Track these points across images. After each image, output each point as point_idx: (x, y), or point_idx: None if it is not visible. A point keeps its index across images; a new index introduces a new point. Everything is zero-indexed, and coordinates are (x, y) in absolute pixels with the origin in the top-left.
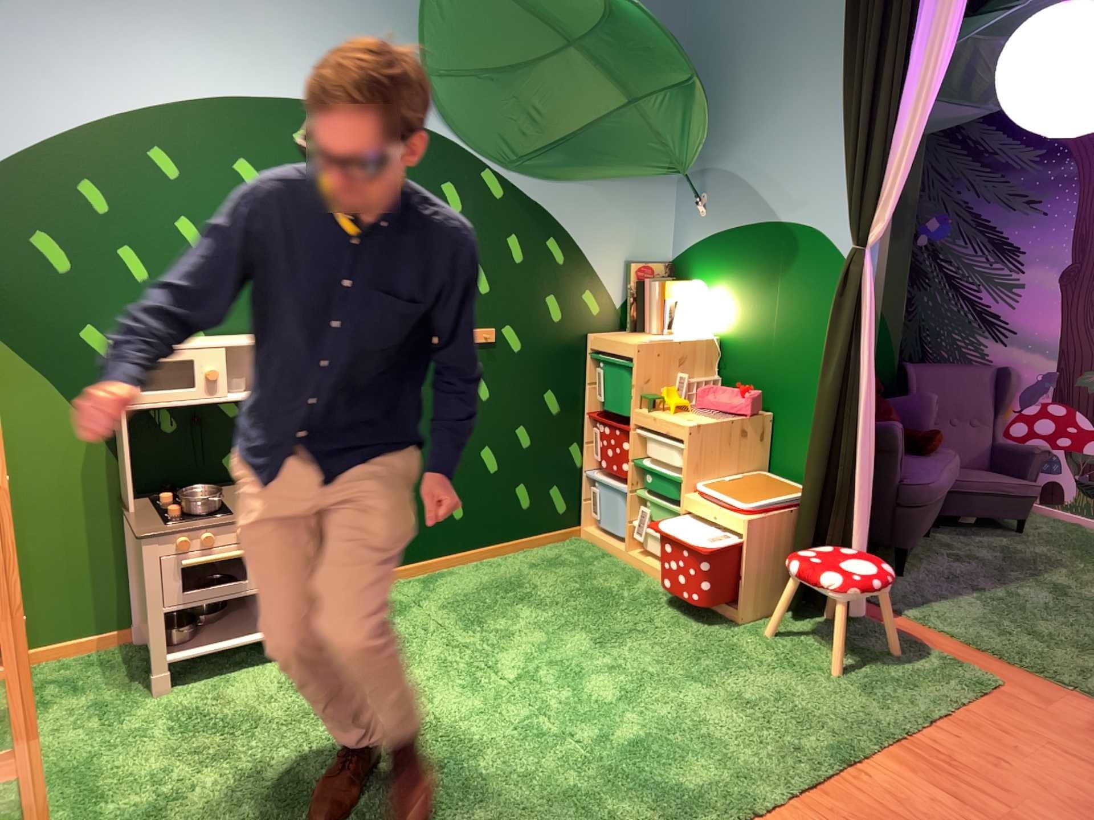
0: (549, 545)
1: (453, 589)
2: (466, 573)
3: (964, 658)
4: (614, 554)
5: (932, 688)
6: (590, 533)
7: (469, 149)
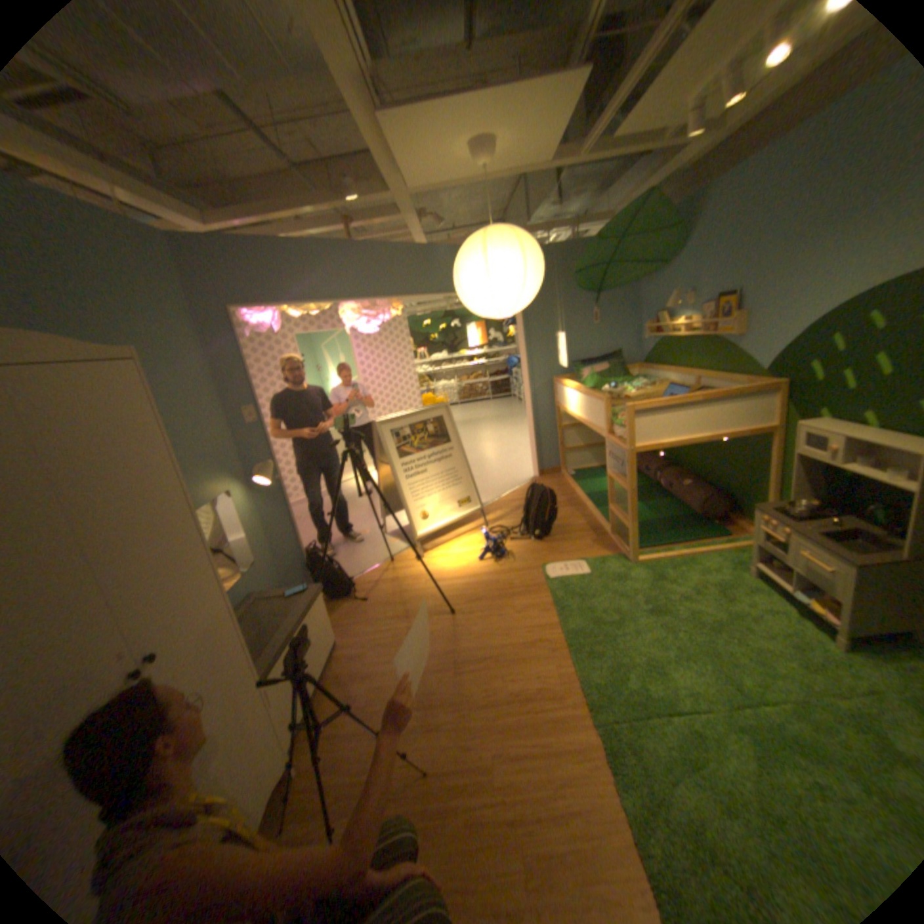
0: None
1: None
2: None
3: None
4: None
5: None
6: None
7: None
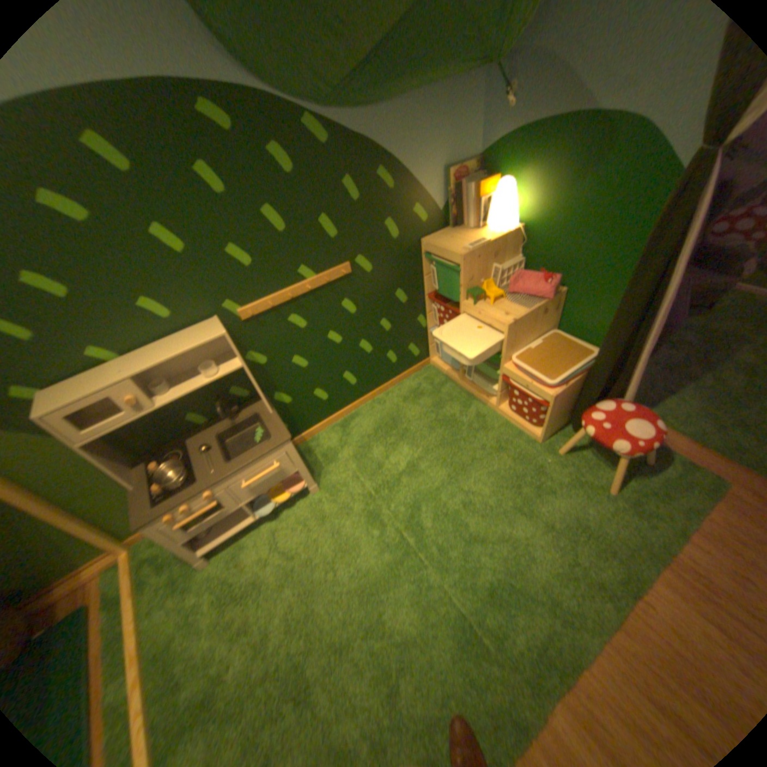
0: (411, 375)
1: (360, 430)
2: (366, 411)
3: (696, 458)
4: (452, 378)
5: (682, 501)
6: (435, 362)
7: (280, 95)
